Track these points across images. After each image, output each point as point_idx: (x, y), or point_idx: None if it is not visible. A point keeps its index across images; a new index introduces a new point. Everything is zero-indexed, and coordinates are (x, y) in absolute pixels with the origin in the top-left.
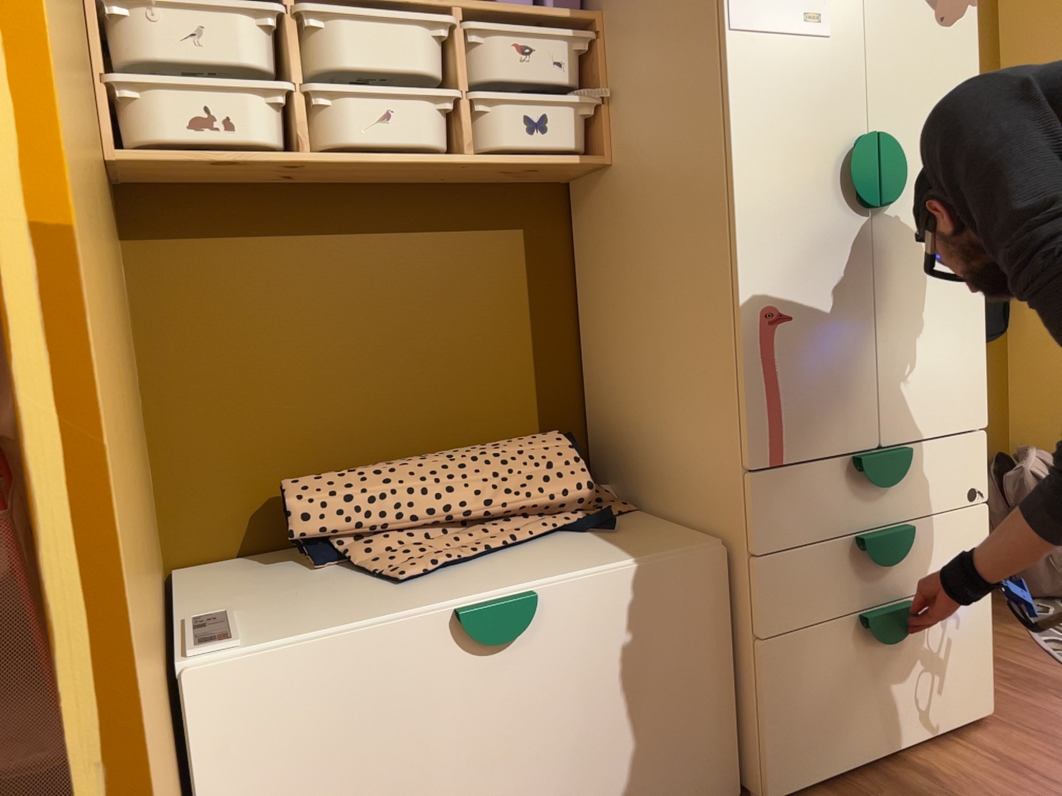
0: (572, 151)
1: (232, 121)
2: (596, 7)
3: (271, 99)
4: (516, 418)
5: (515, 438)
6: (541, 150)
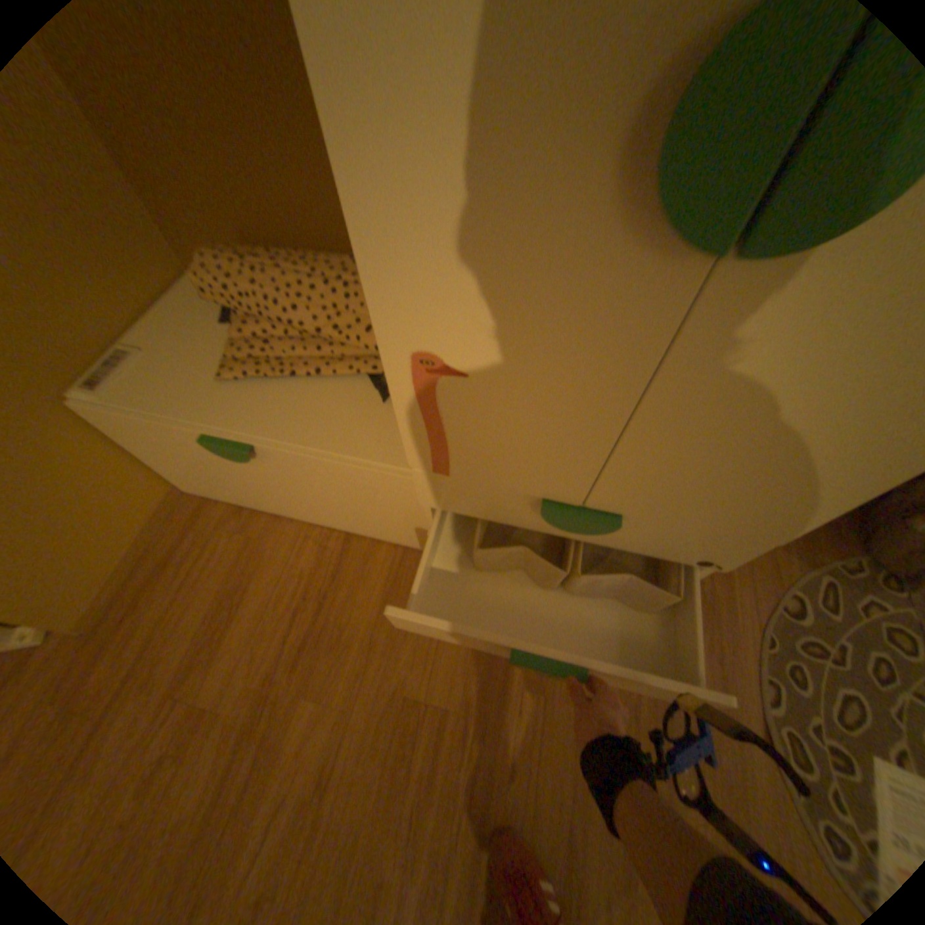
0: None
1: None
2: None
3: None
4: None
5: None
6: None
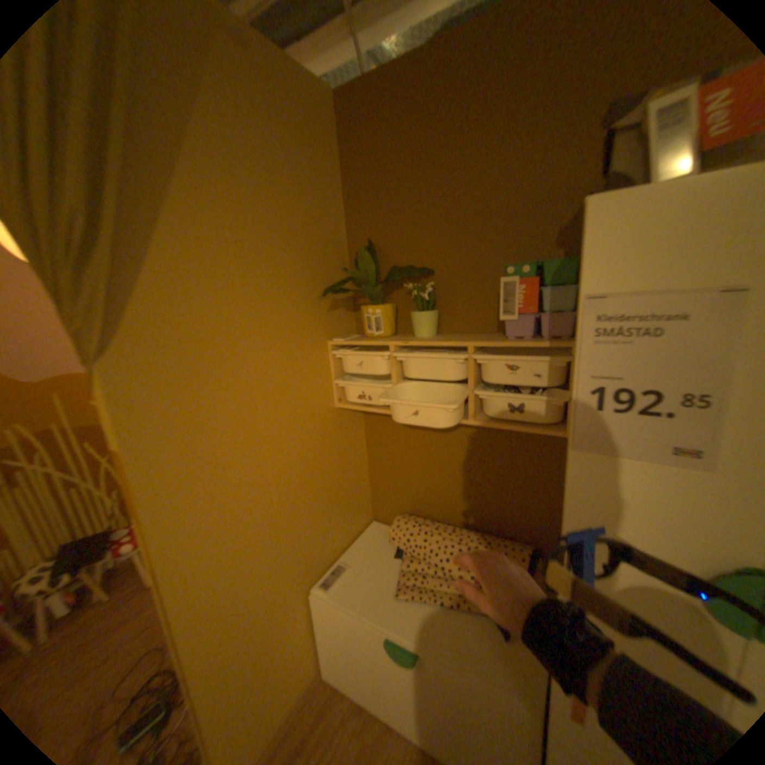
0: (539, 427)
1: (372, 395)
2: (573, 339)
3: (386, 387)
4: (517, 528)
5: (506, 542)
6: (516, 424)
